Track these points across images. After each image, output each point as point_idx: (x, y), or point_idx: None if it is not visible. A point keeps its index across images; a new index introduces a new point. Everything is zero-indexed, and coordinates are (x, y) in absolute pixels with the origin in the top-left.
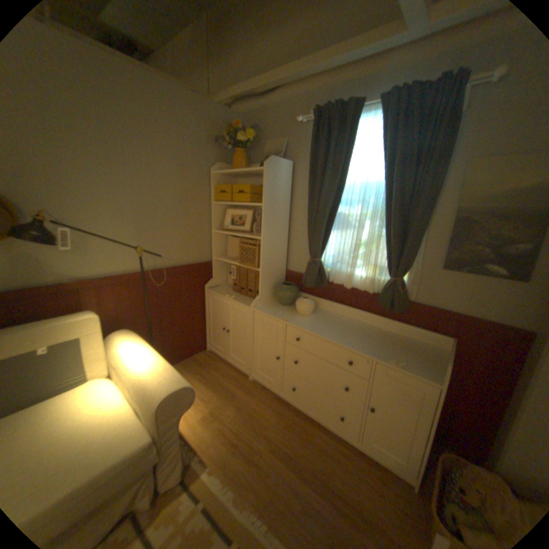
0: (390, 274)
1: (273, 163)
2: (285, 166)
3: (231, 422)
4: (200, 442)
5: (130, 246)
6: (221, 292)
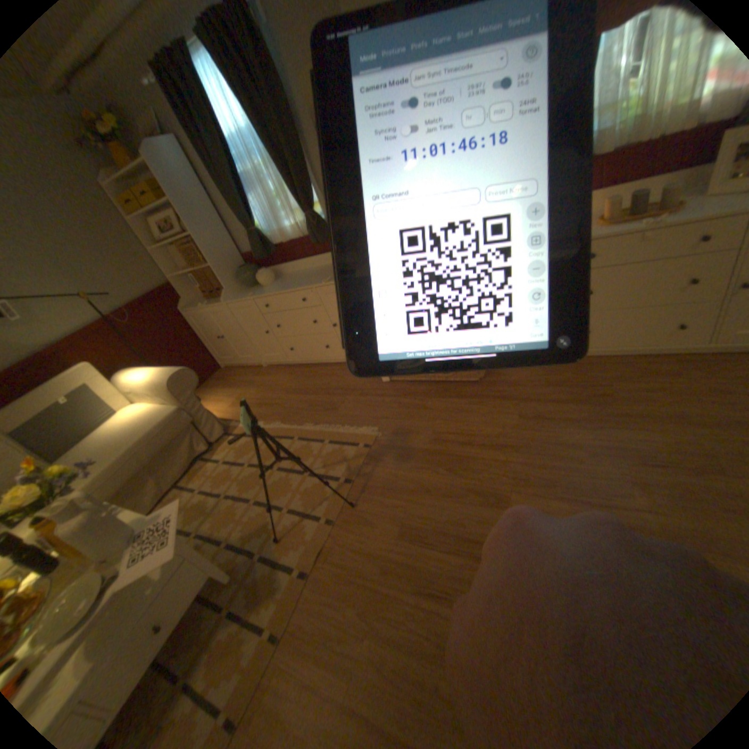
0: (303, 210)
1: (148, 145)
2: (165, 142)
3: (254, 393)
4: (233, 412)
5: (72, 295)
6: (195, 304)
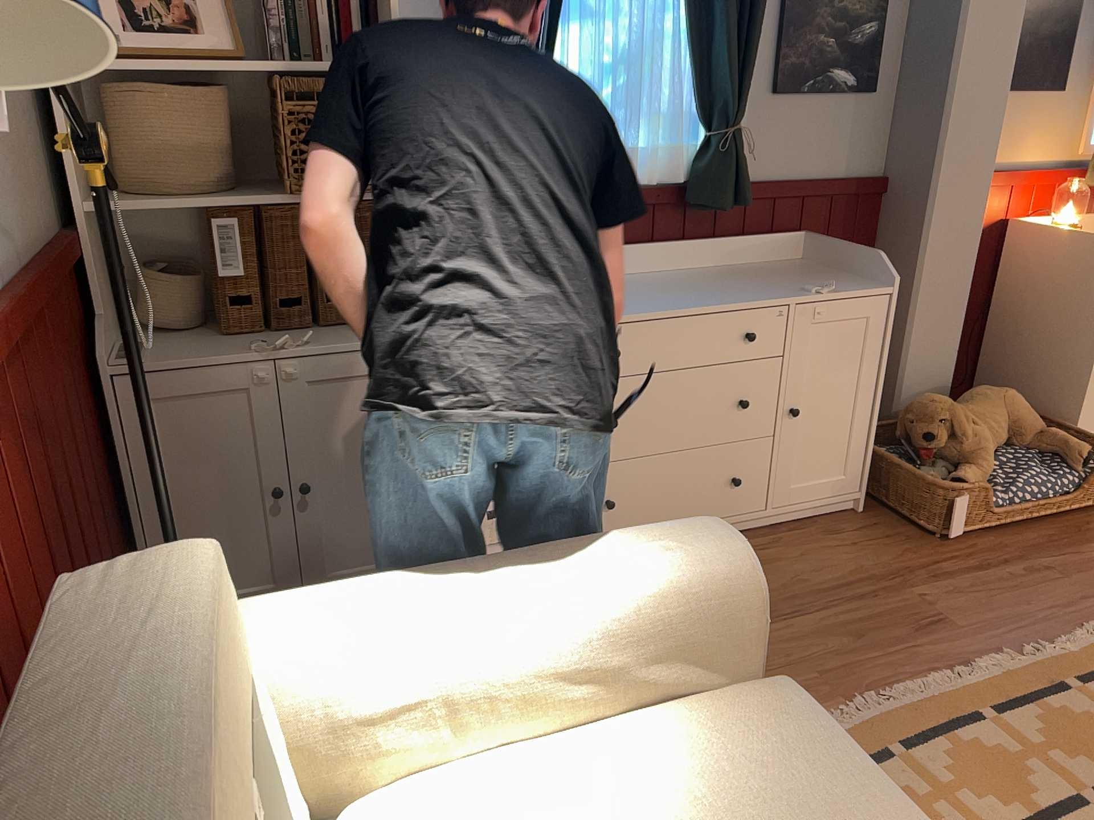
0: (706, 123)
1: None
2: None
3: None
4: None
5: None
6: (199, 352)
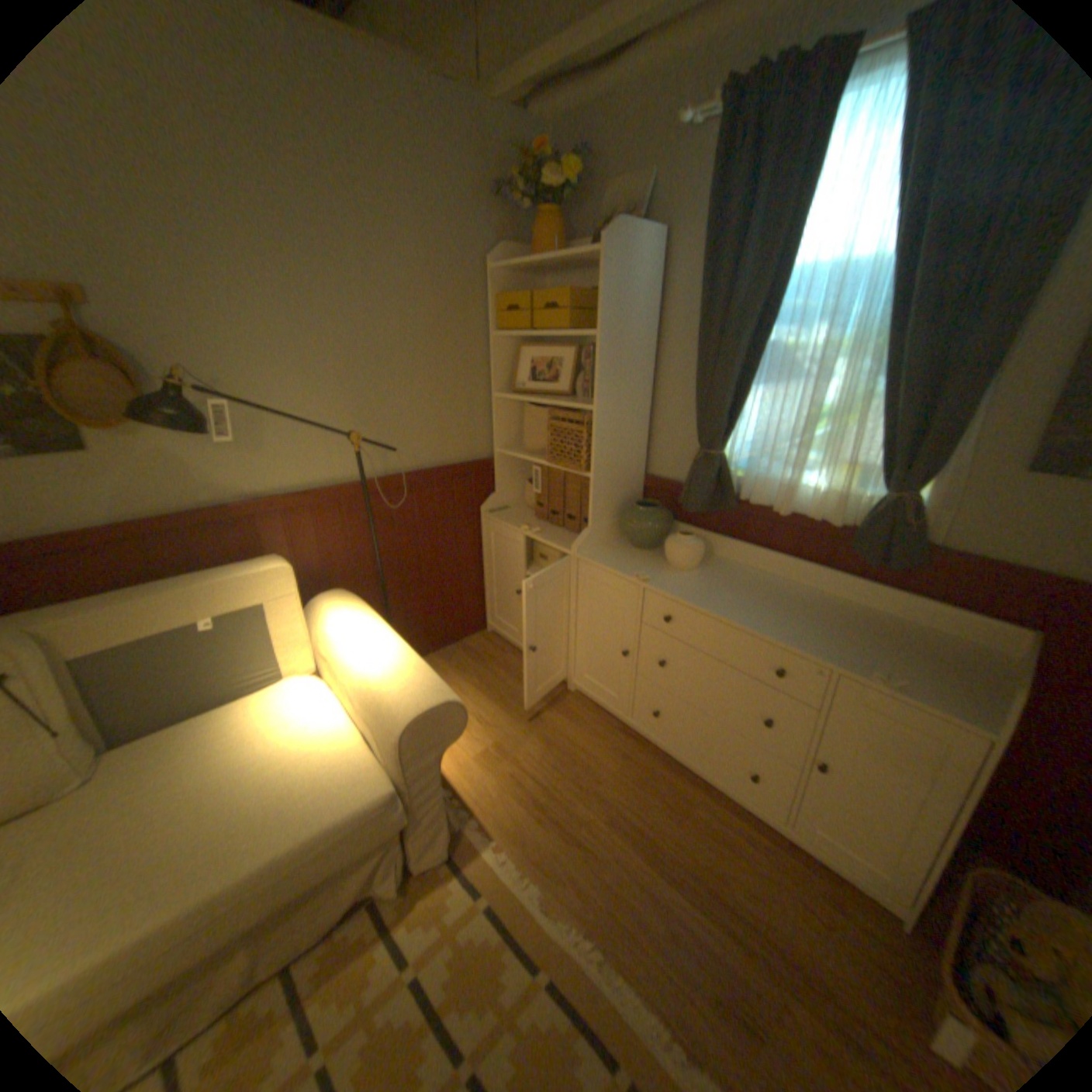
0: (888, 483)
1: (623, 233)
2: (649, 239)
3: (536, 763)
4: (479, 793)
5: (340, 430)
6: (513, 520)
